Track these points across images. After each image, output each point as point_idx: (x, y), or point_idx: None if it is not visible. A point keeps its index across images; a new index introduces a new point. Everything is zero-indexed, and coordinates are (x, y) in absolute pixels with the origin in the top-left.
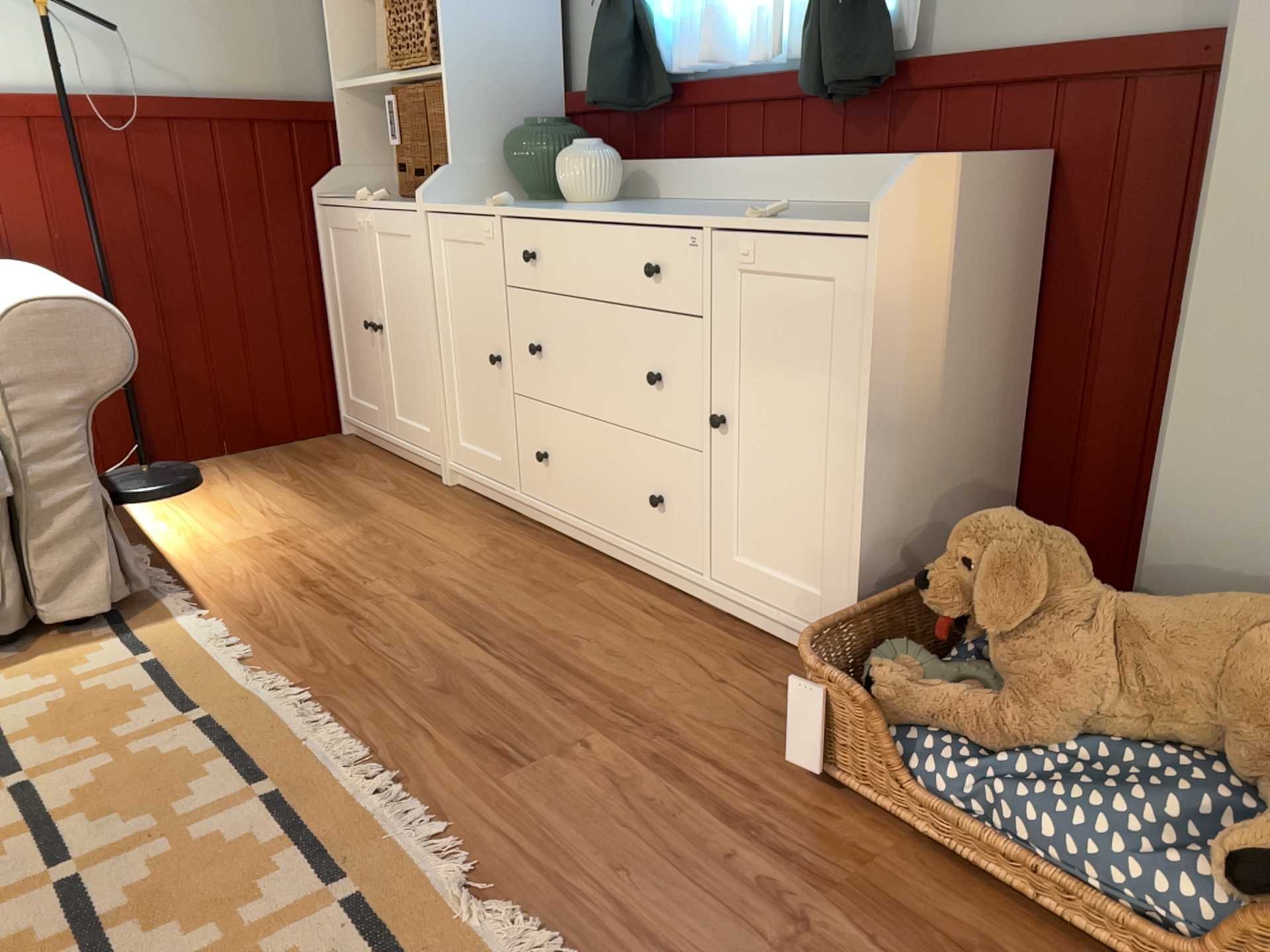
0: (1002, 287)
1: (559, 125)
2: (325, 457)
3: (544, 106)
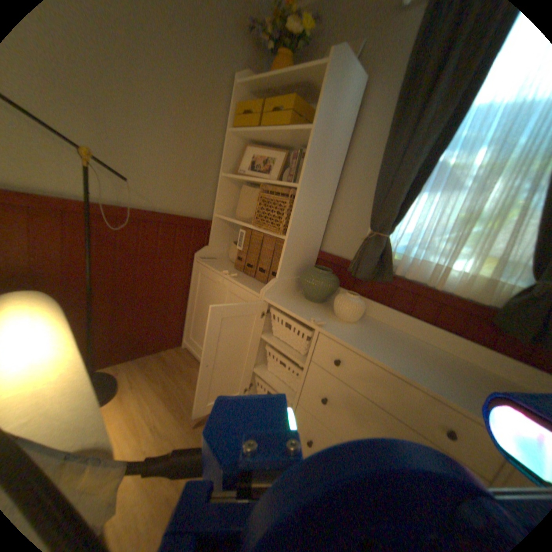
0: None
1: (332, 274)
2: (177, 369)
3: (314, 254)
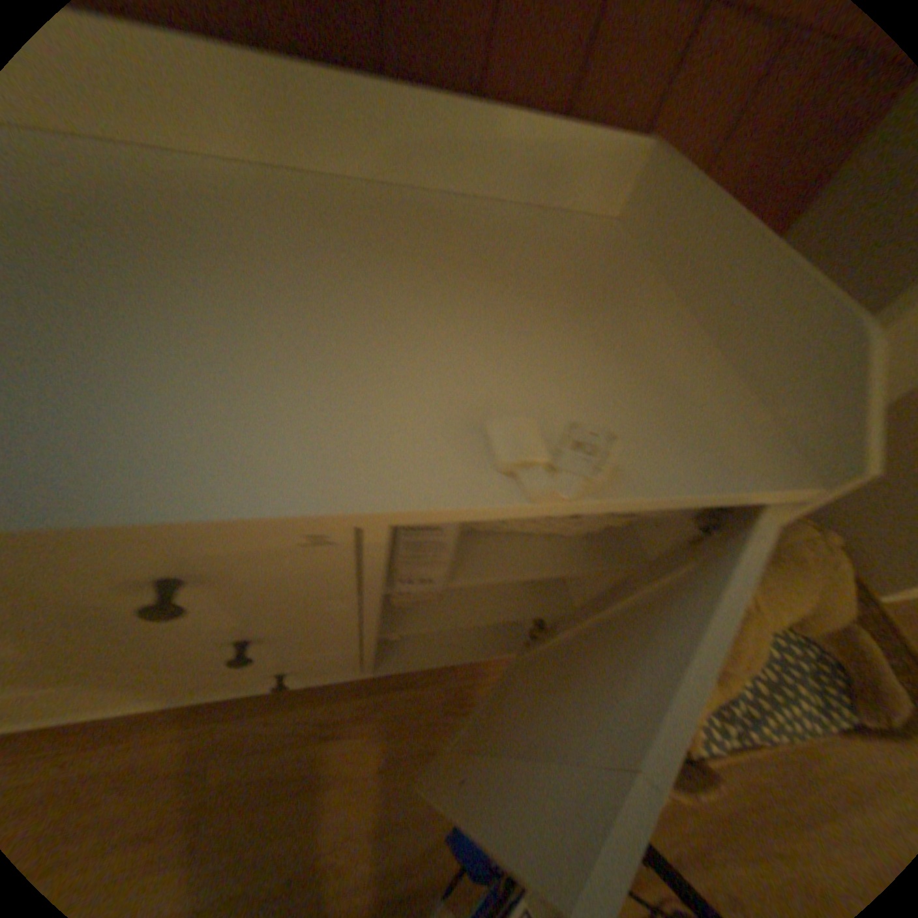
0: None
1: None
2: None
3: None
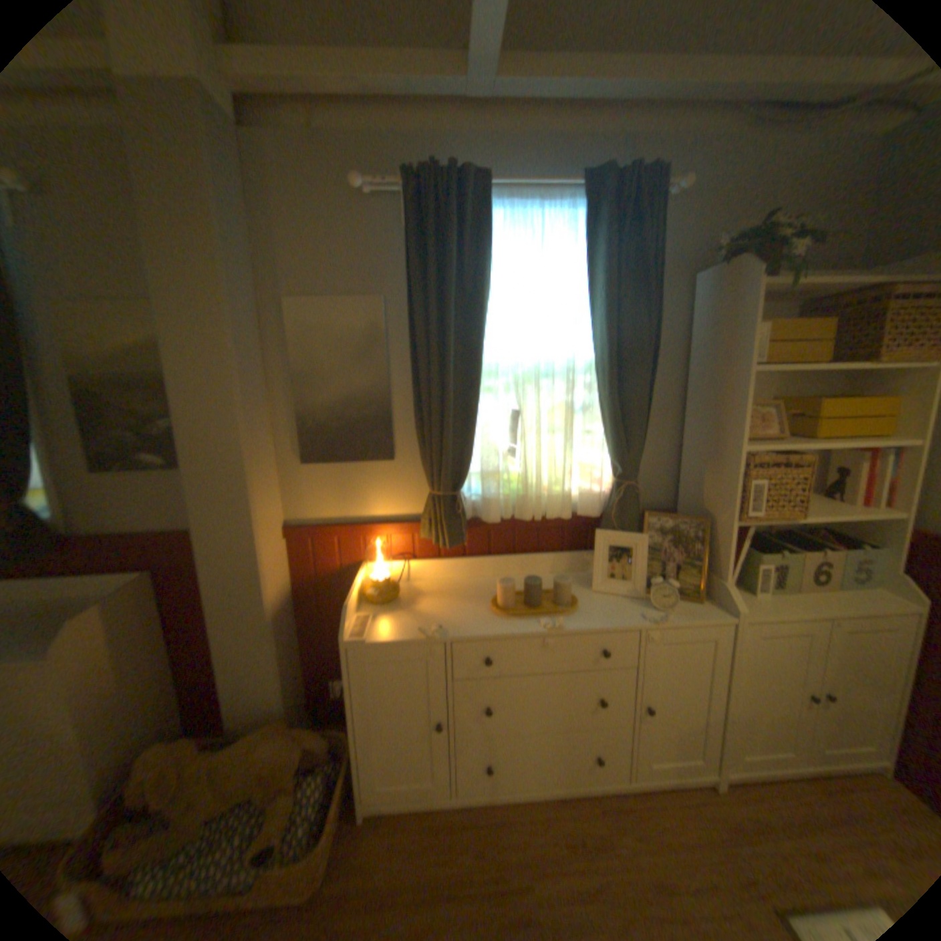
0: (140, 633)
1: None
2: None
3: None
